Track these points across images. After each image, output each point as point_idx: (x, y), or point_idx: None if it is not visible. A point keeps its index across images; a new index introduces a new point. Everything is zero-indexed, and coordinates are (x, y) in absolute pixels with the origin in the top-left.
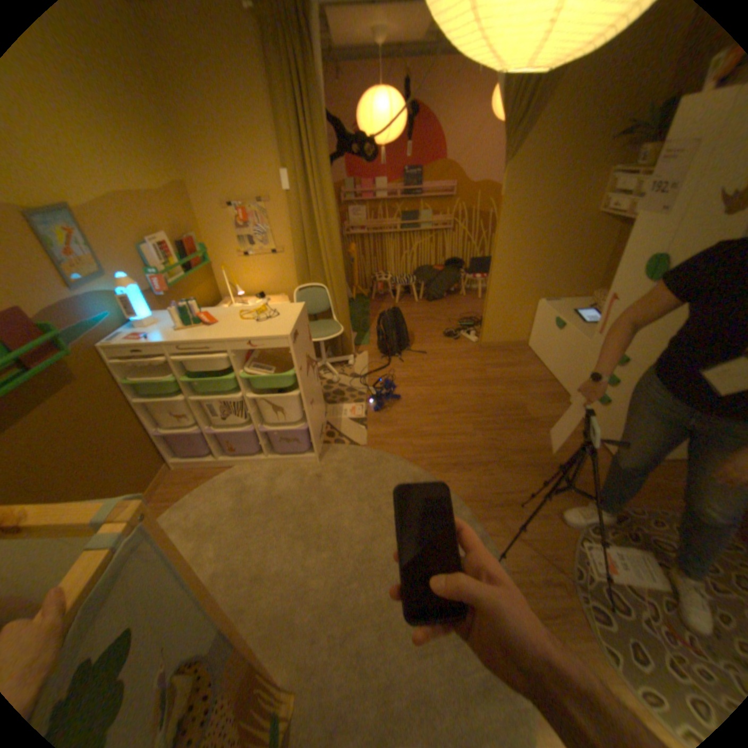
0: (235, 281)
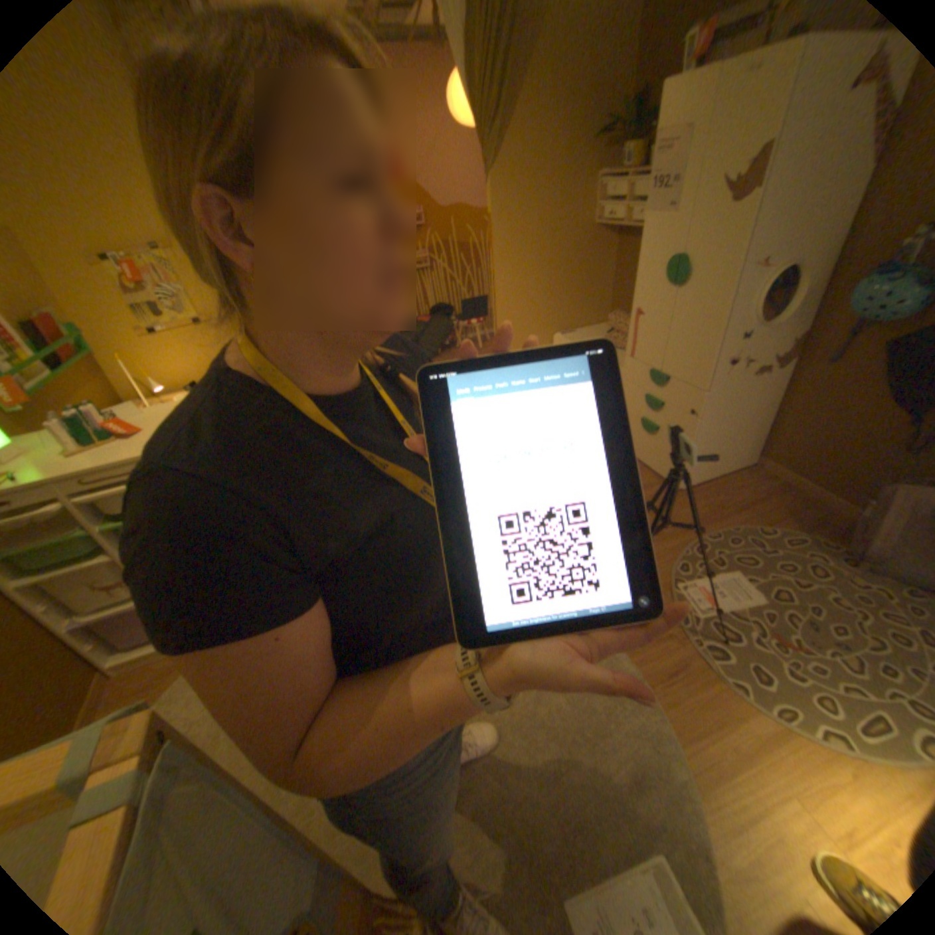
0: (142, 373)
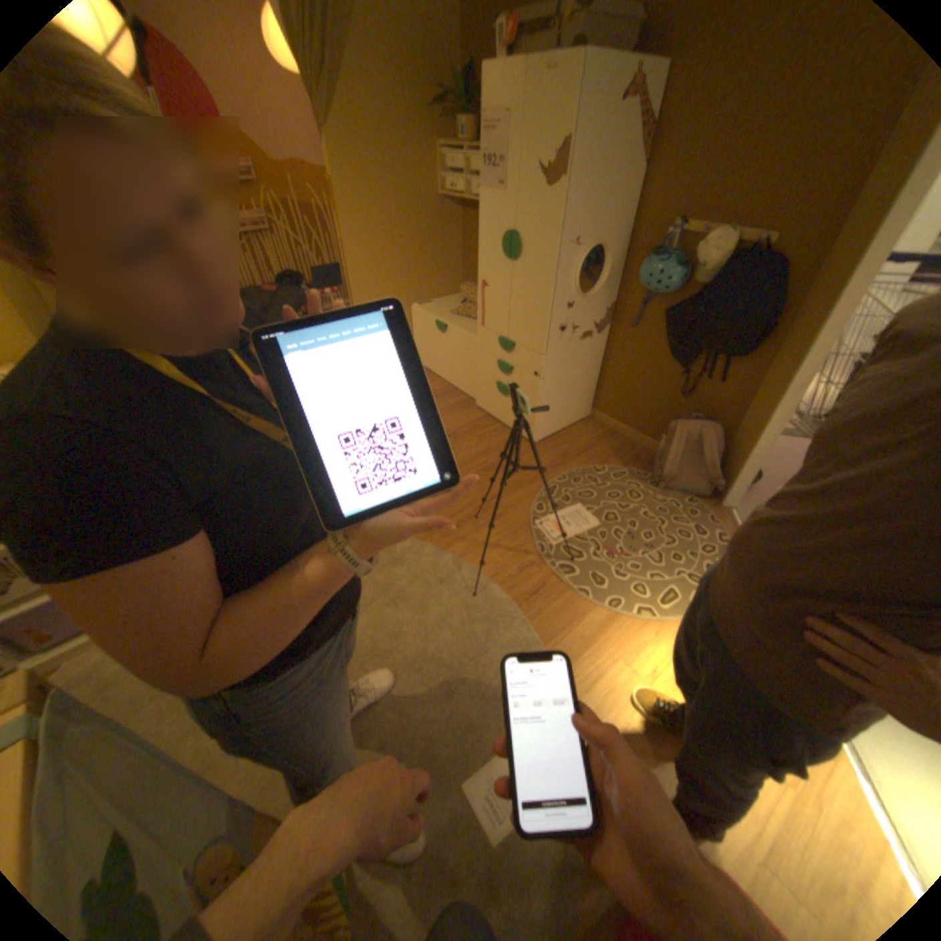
0: None
